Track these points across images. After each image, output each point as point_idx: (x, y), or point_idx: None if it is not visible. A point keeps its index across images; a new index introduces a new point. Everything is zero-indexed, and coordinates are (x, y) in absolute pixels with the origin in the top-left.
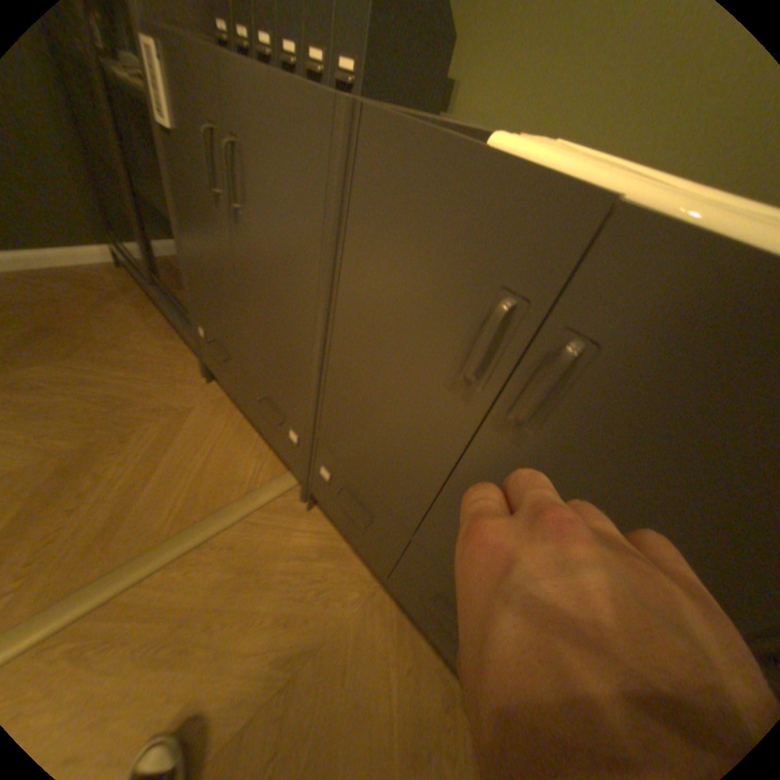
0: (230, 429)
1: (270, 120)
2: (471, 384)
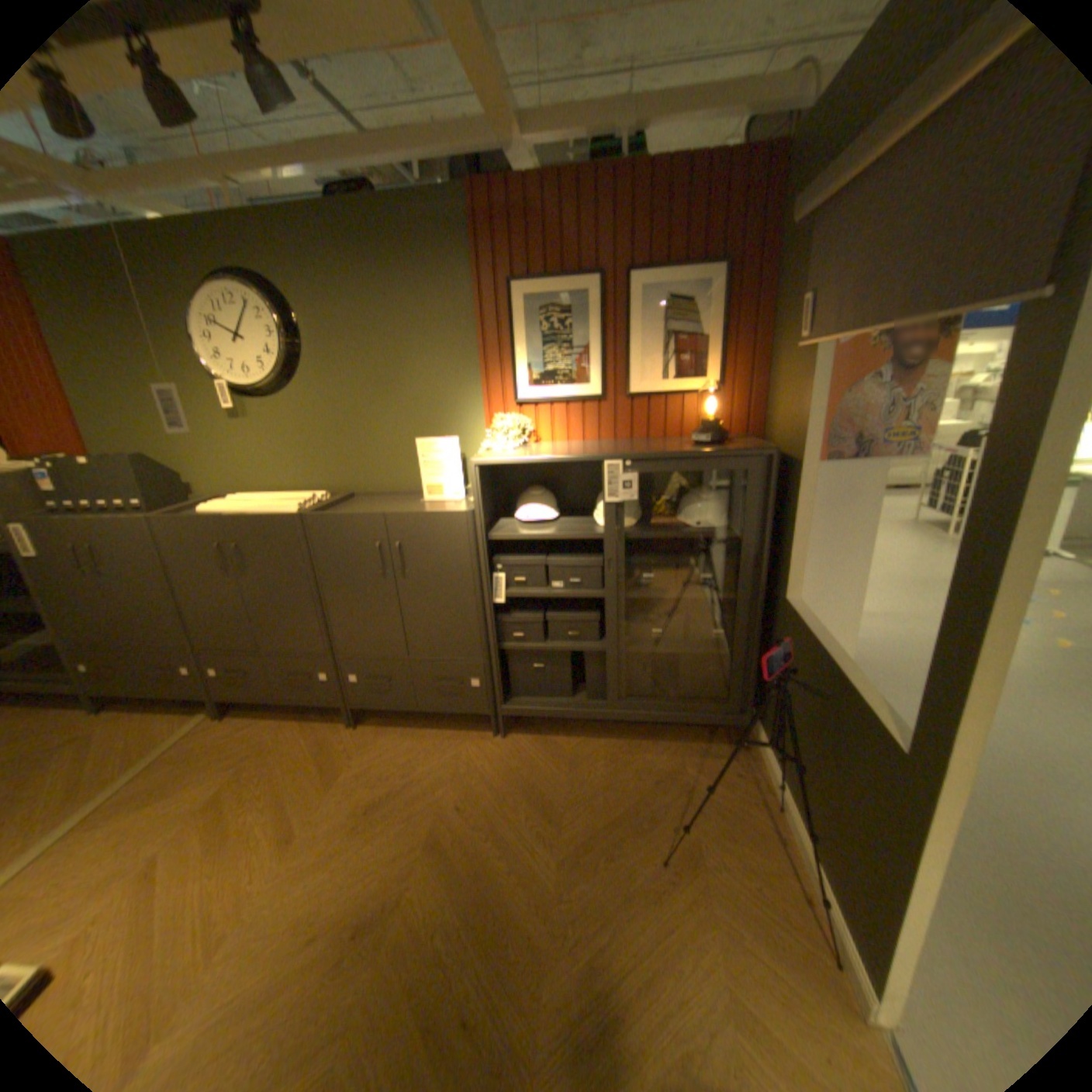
0: (133, 723)
1: (110, 530)
2: (226, 570)
